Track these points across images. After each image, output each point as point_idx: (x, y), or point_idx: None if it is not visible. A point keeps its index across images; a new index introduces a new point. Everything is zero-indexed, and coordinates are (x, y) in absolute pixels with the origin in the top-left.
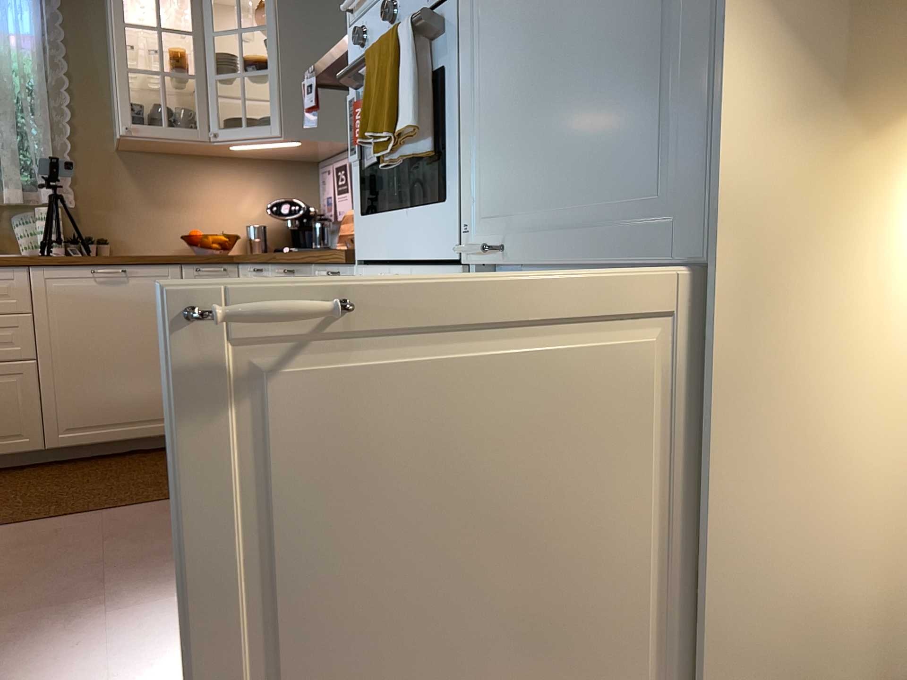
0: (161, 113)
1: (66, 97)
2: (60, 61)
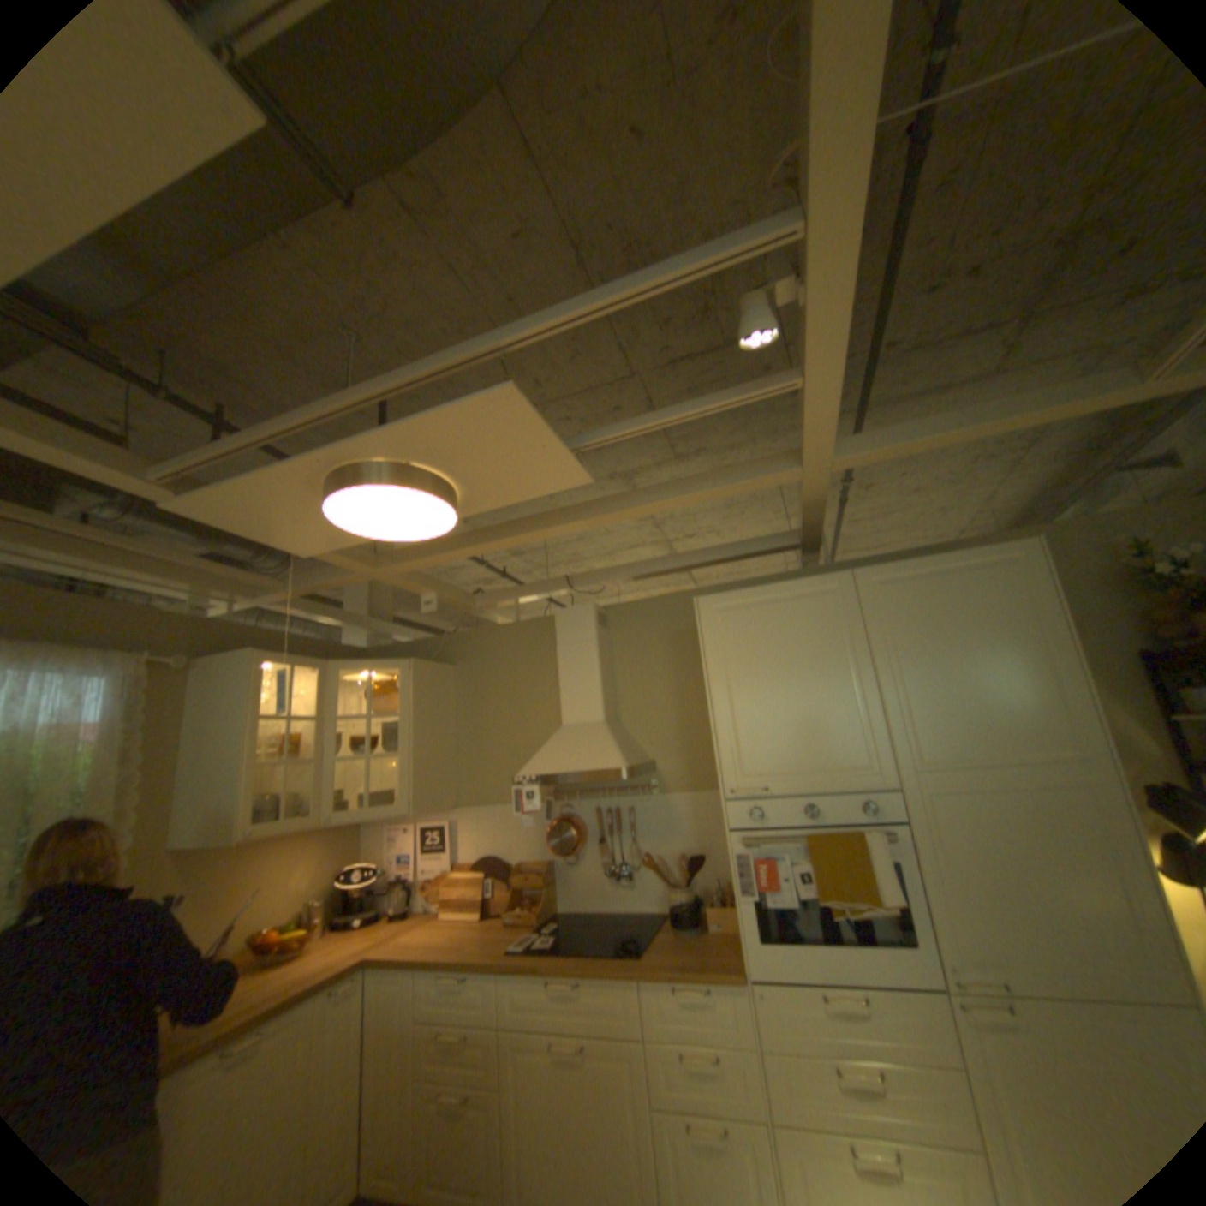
0: (270, 806)
1: (128, 799)
2: (132, 756)
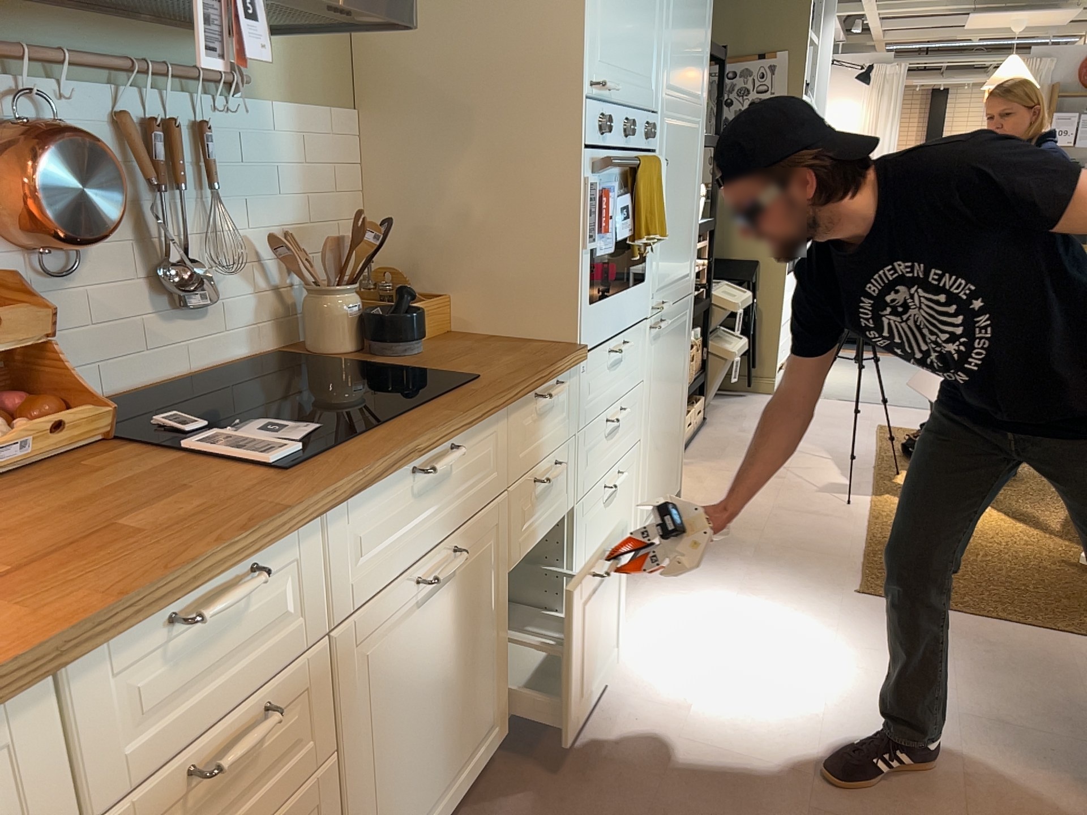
0: None
1: None
2: None
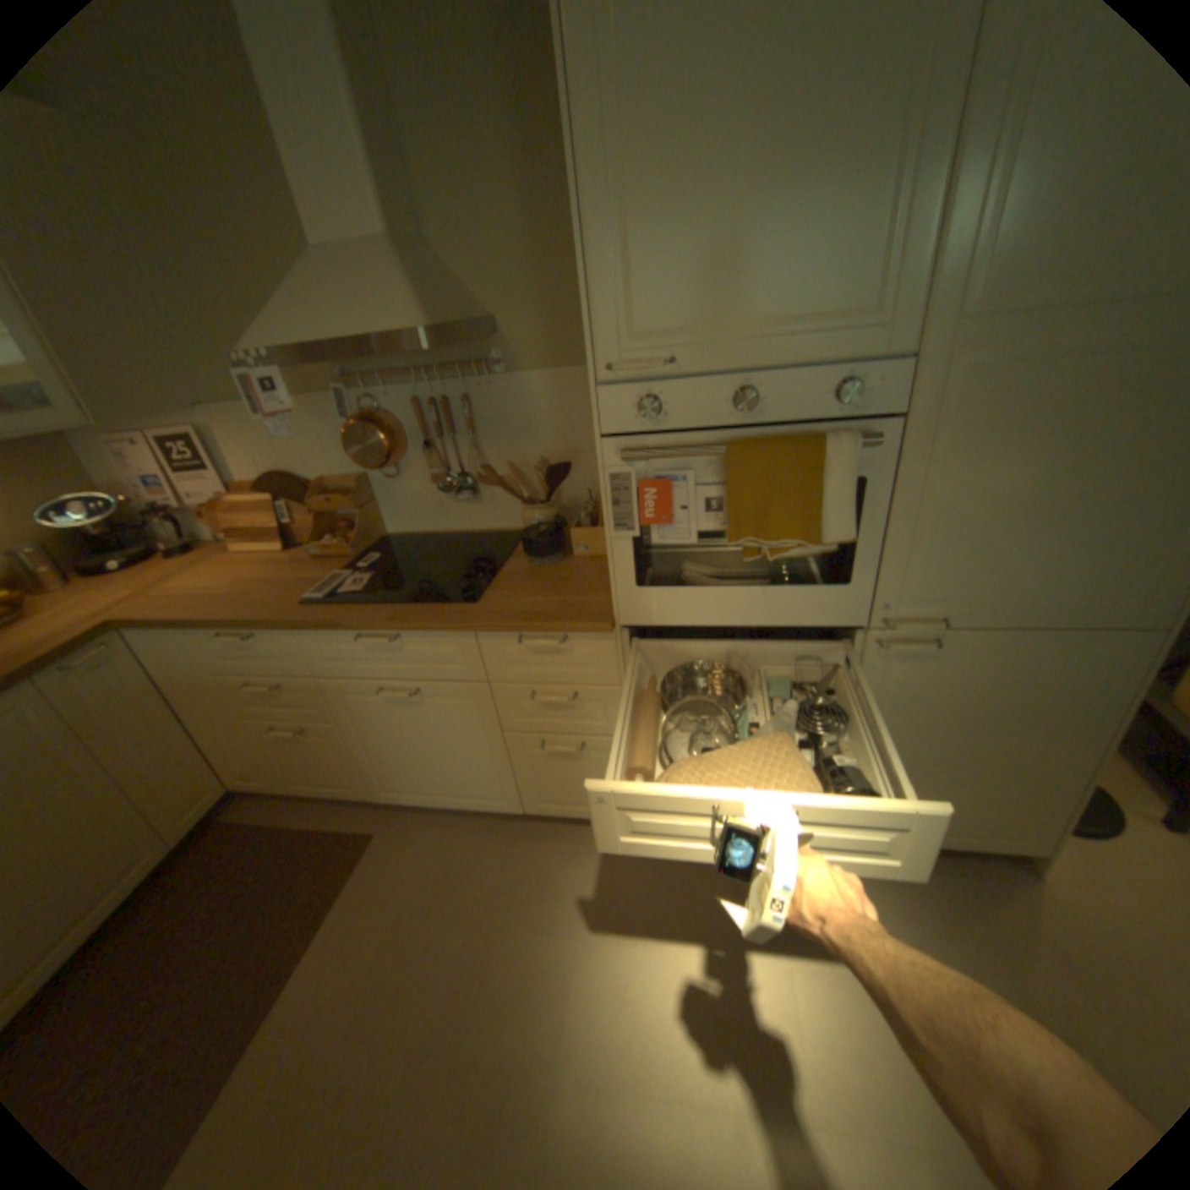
0: None
1: None
2: None
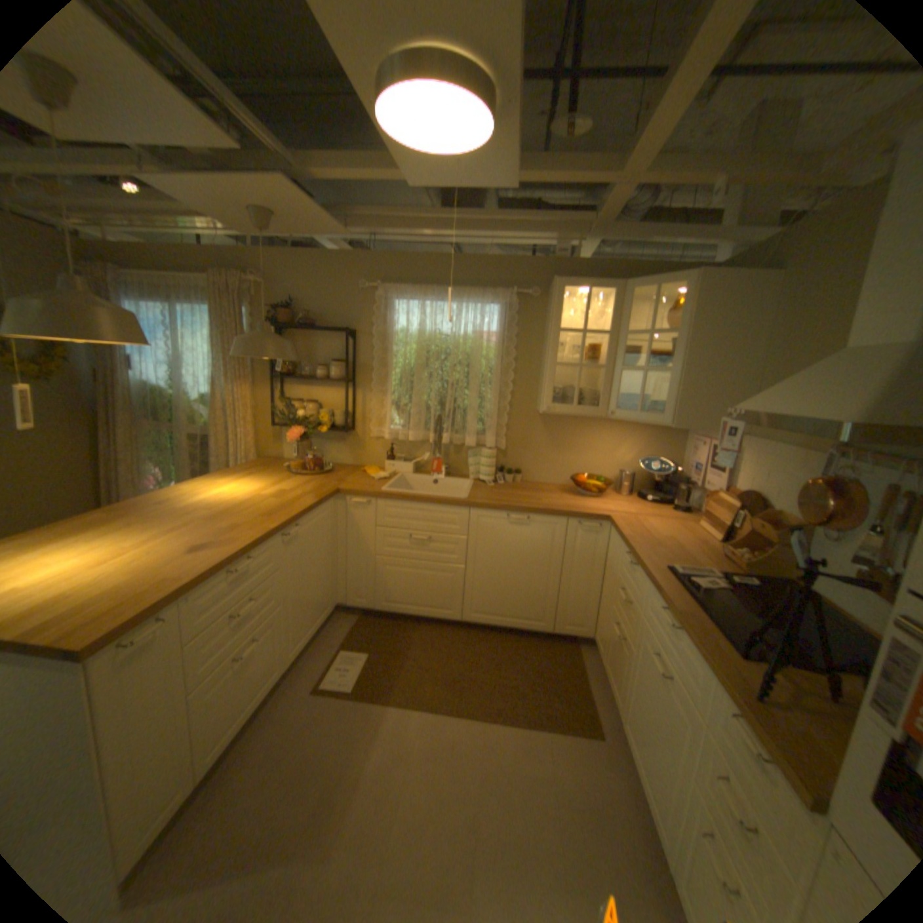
0: (573, 393)
1: (511, 375)
2: (511, 350)
